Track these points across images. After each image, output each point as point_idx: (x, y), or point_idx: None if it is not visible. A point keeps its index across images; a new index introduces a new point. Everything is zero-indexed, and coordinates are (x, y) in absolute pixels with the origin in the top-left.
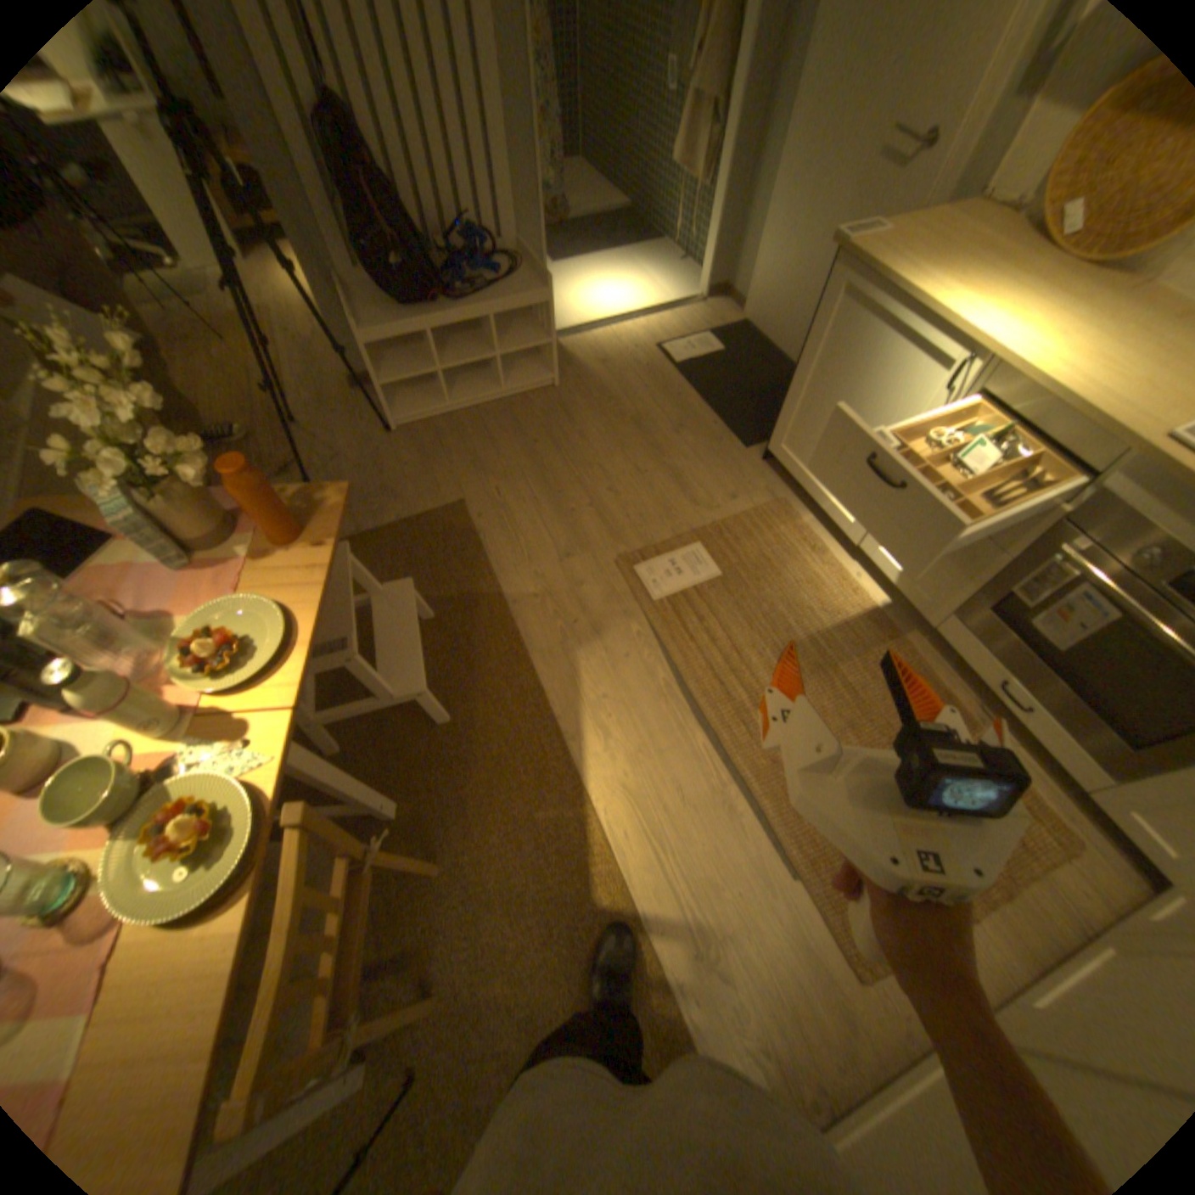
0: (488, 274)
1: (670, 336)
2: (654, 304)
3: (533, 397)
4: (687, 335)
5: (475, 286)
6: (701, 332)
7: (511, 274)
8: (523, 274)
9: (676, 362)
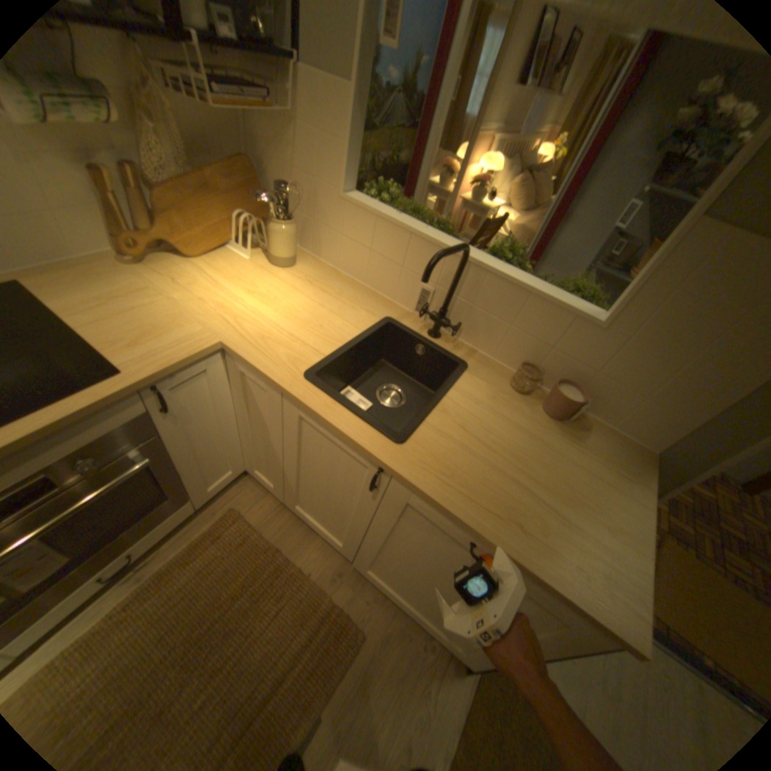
0: None
1: None
2: None
3: None
4: None
5: None
6: None
7: None
8: None
9: None
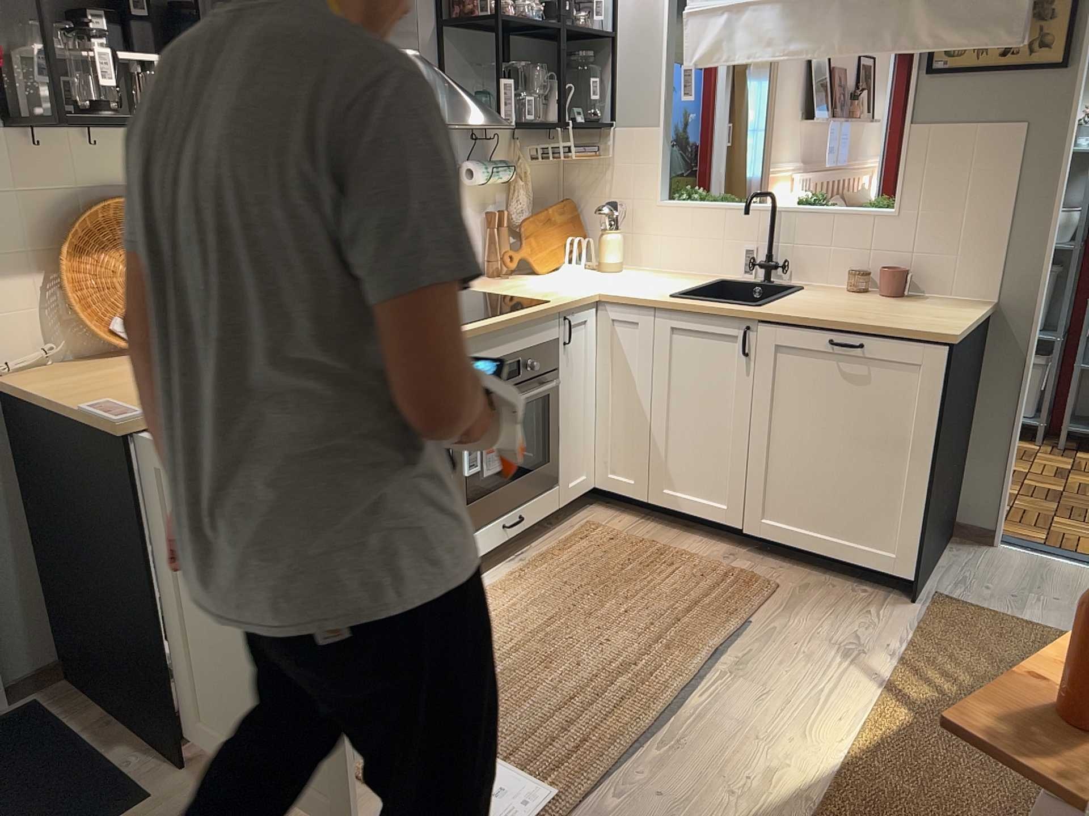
0: None
1: None
2: None
3: None
4: None
5: None
6: None
7: None
8: None
9: None
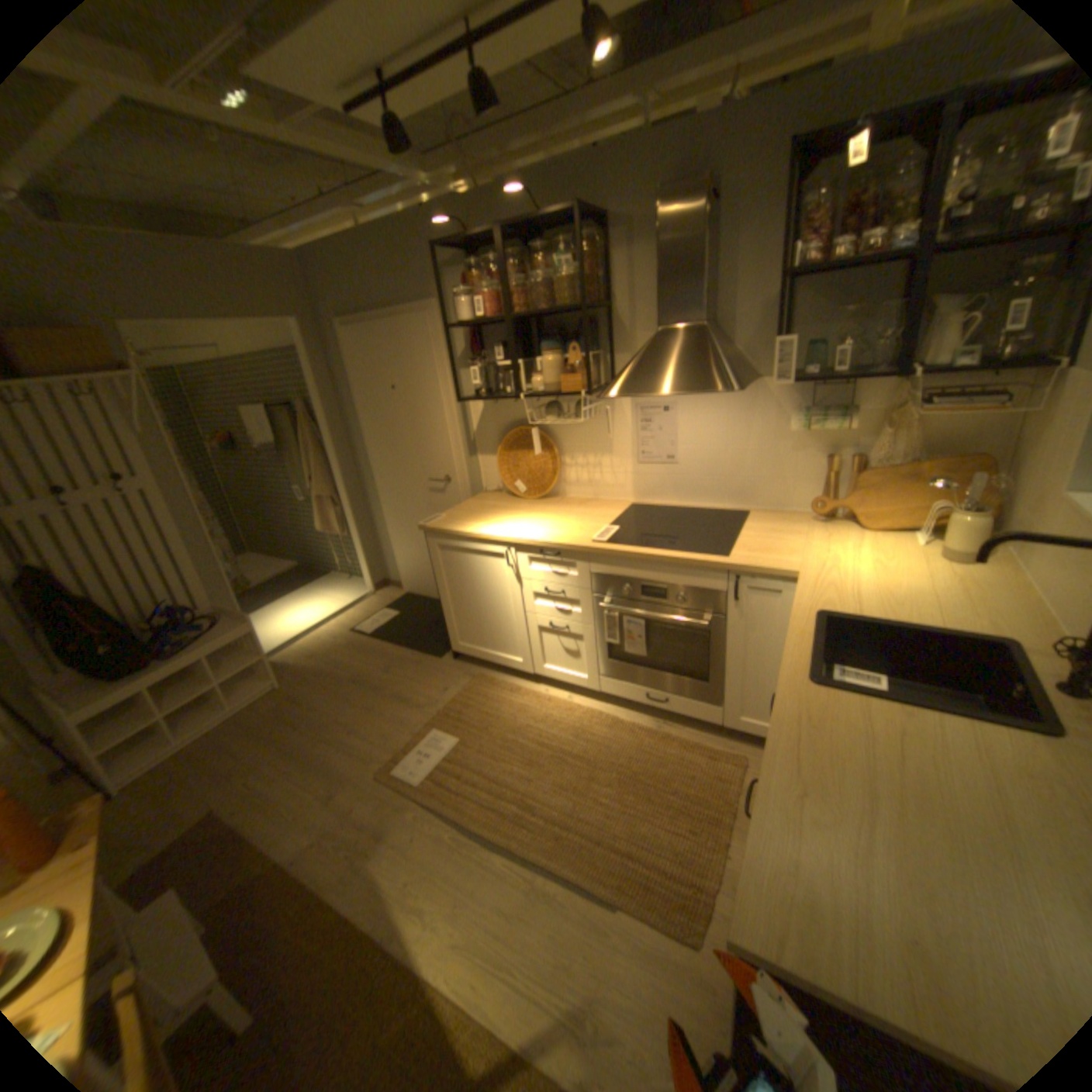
0: (191, 634)
1: (356, 621)
2: (337, 609)
3: (257, 705)
4: (369, 616)
5: (181, 645)
6: (378, 610)
7: (212, 627)
8: (222, 623)
9: (367, 633)
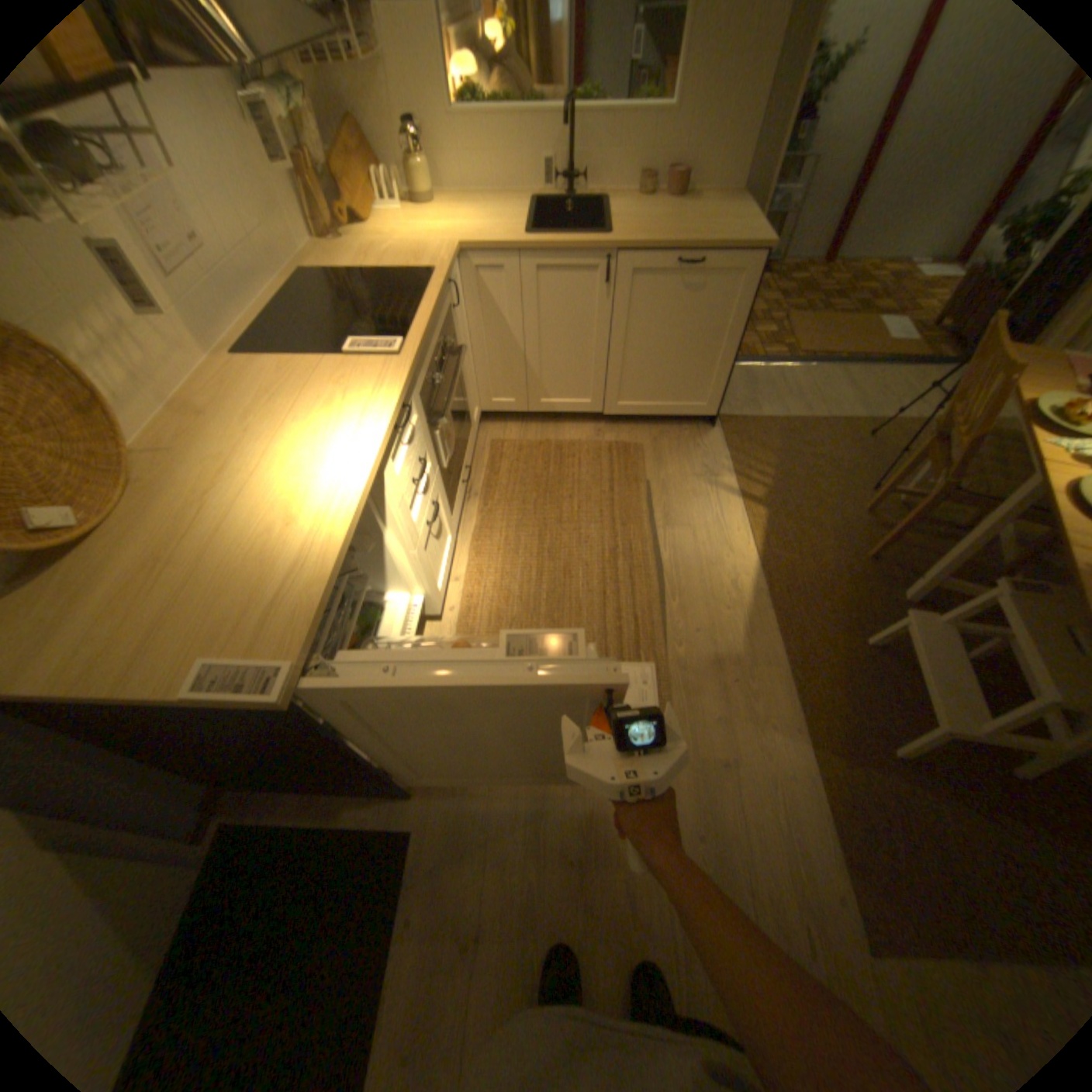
0: None
1: None
2: None
3: None
4: None
5: None
6: None
7: None
8: None
9: None
